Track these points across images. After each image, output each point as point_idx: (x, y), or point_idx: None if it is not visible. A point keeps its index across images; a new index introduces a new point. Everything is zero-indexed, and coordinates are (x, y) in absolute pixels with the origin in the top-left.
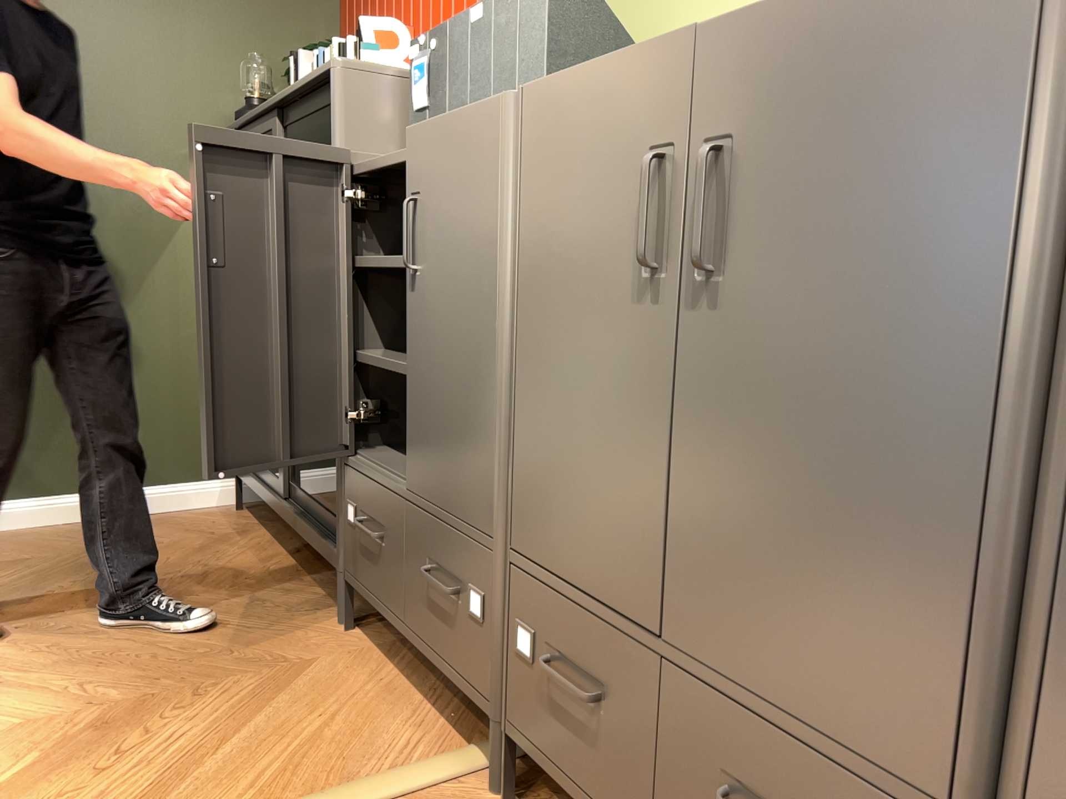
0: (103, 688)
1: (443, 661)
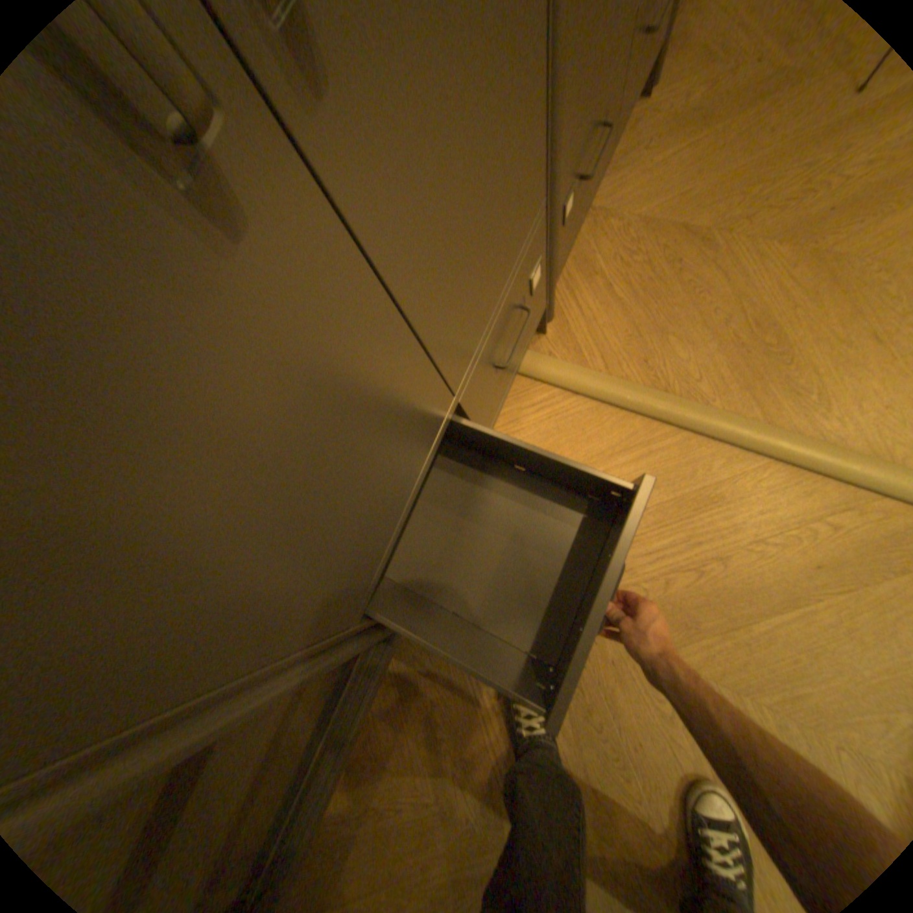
0: (657, 694)
1: (516, 366)
